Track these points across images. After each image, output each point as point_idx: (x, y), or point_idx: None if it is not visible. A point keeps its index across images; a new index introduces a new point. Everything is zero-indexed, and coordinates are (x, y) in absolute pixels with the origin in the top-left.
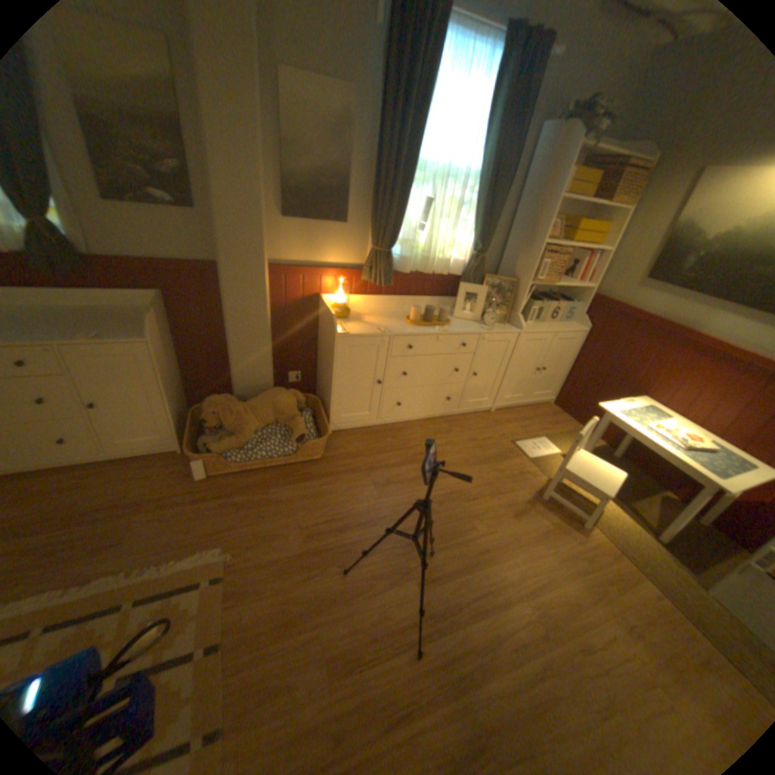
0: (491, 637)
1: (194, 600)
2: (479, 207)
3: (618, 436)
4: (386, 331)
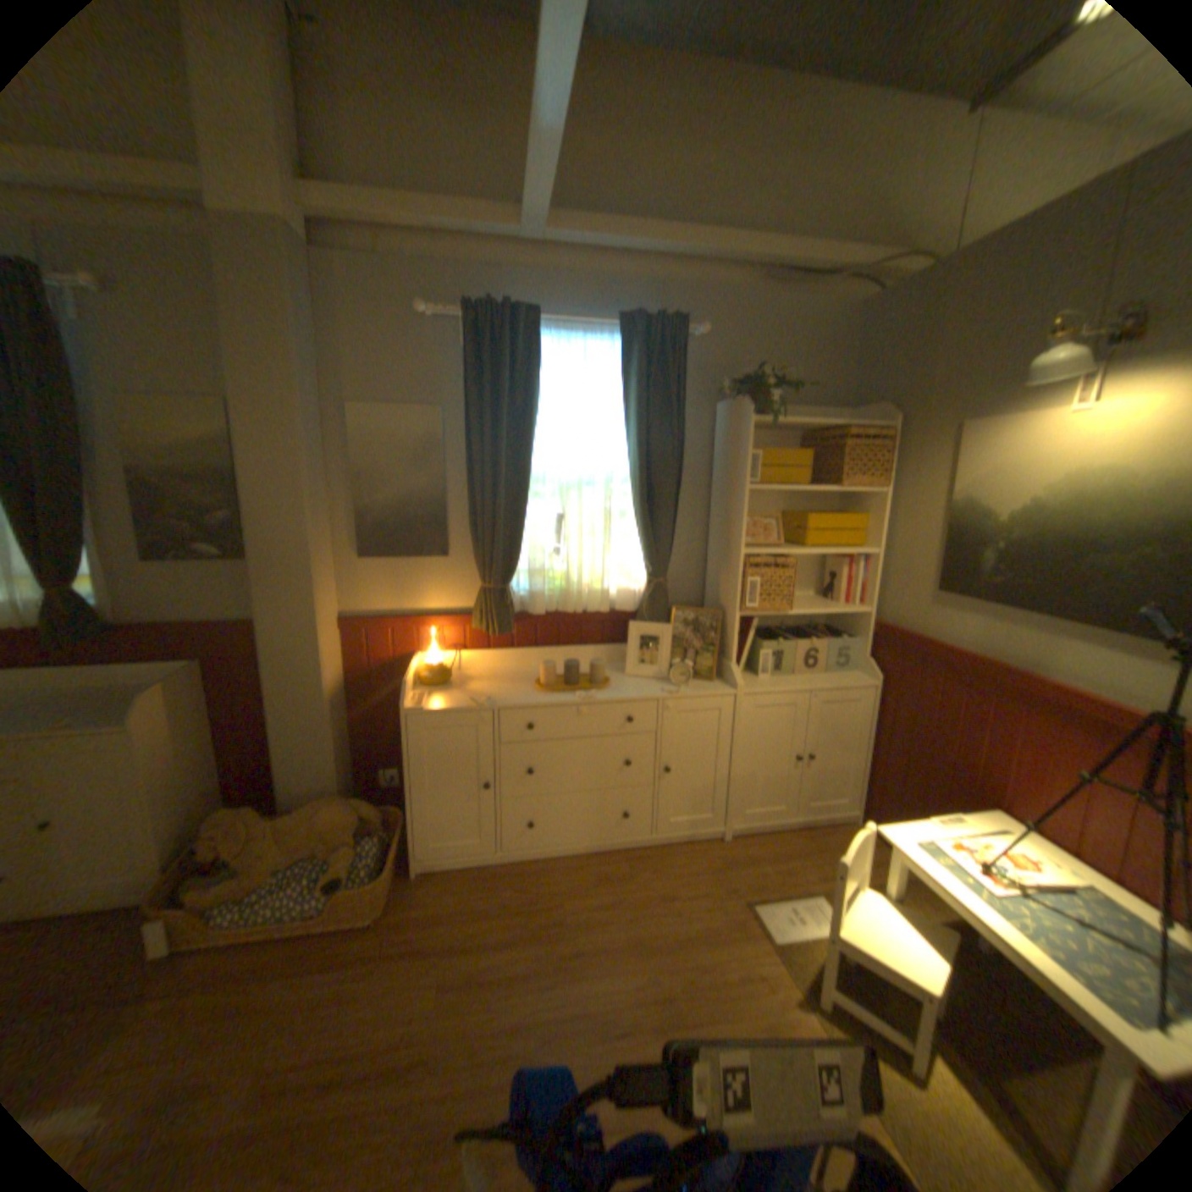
0: None
1: None
2: (636, 514)
3: None
4: (489, 701)
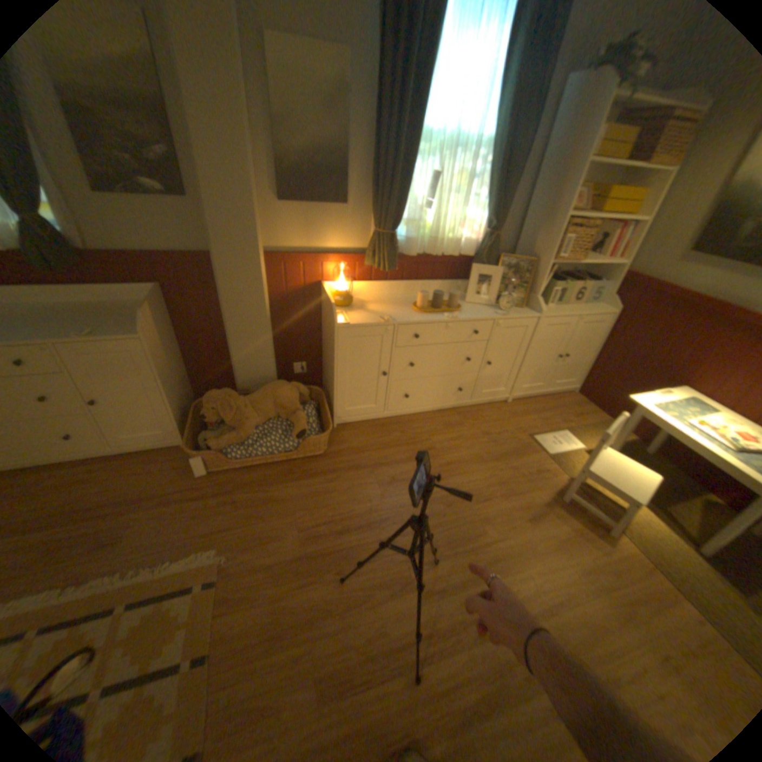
0: (499, 660)
1: (185, 606)
2: (492, 178)
3: (652, 430)
4: (390, 319)
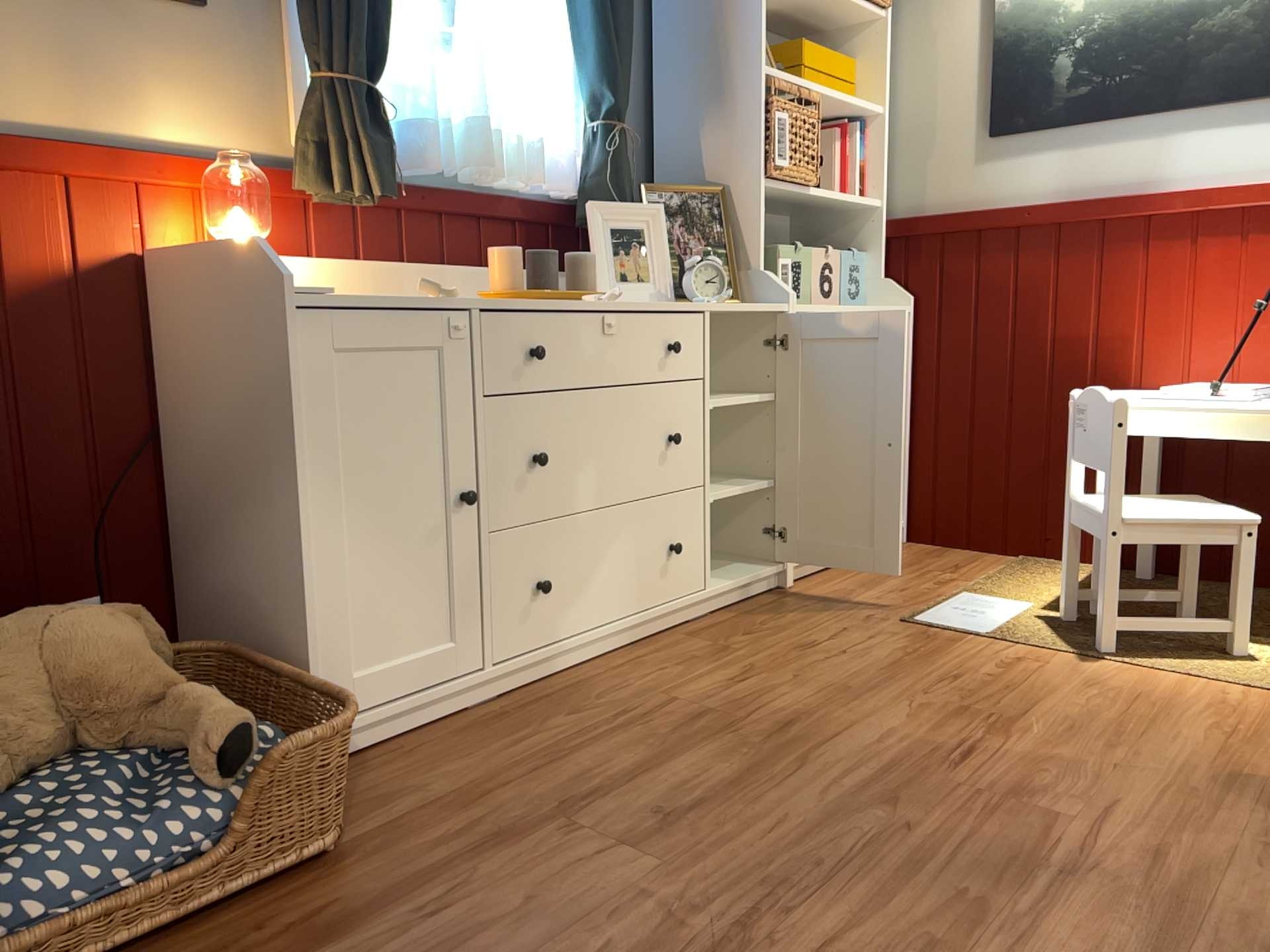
0: None
1: None
2: None
3: None
4: (454, 292)
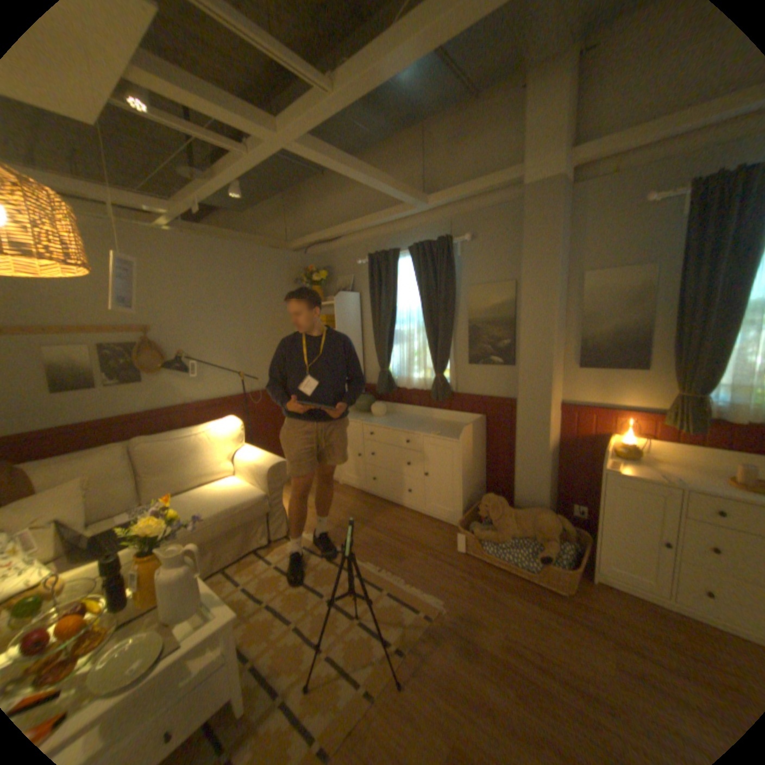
0: None
1: (411, 620)
2: None
3: None
4: (680, 482)
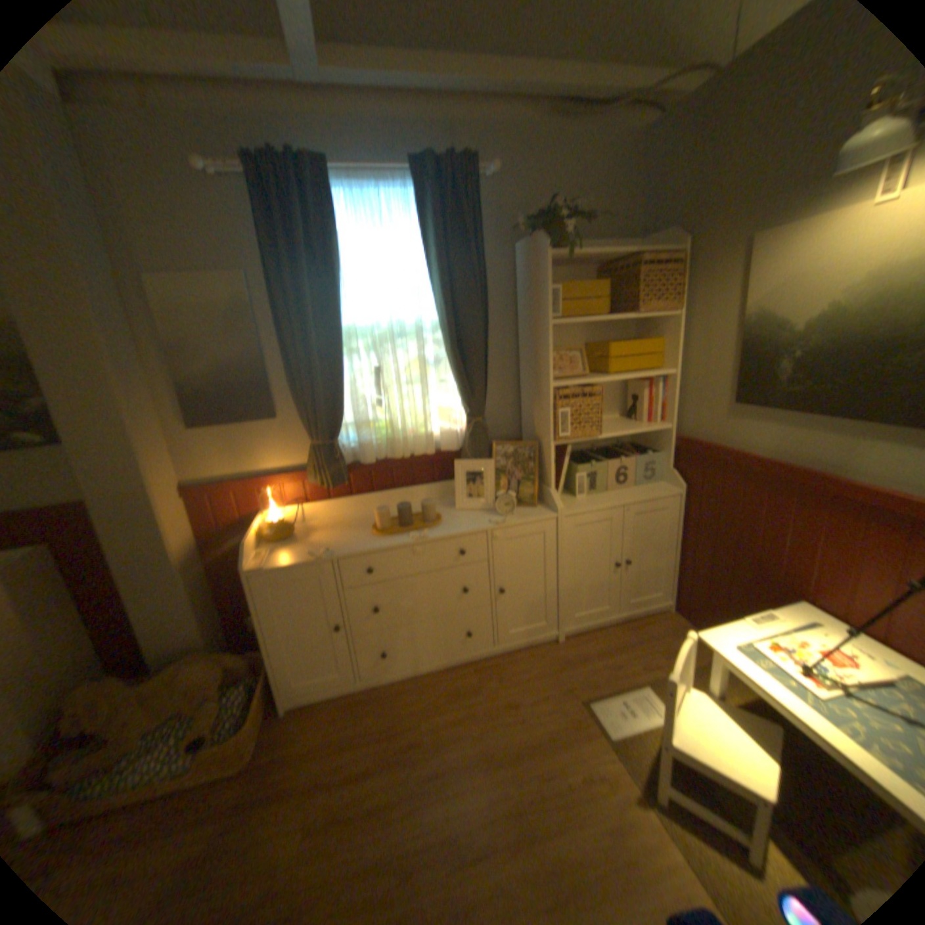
0: None
1: None
2: (449, 361)
3: None
4: (327, 554)
